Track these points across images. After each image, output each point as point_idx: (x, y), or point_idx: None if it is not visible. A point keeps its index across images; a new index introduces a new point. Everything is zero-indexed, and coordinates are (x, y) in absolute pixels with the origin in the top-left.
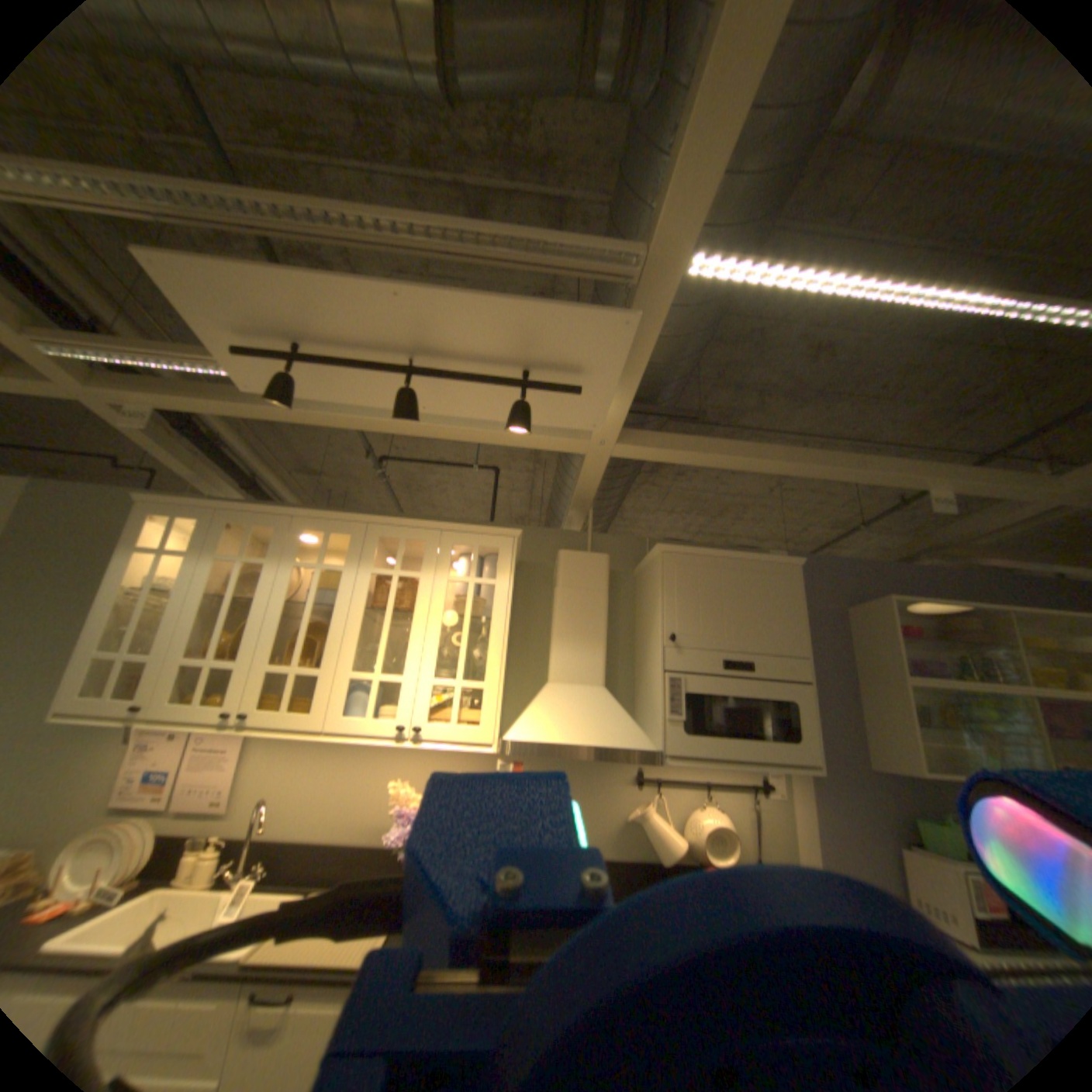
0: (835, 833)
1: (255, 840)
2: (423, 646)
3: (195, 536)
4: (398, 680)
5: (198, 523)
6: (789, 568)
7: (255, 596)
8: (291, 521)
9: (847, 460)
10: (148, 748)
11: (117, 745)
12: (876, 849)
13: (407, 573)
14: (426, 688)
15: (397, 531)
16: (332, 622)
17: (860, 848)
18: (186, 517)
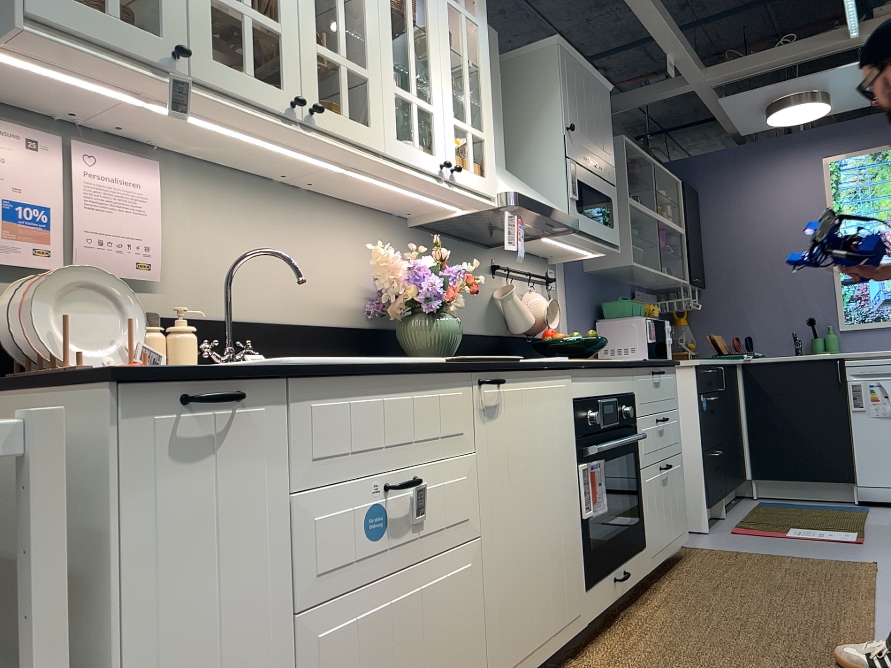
0: (574, 313)
1: (204, 319)
2: (441, 75)
3: None
4: (430, 110)
5: None
6: (607, 93)
7: None
8: None
9: (661, 10)
10: None
11: None
12: (587, 323)
13: None
14: (451, 126)
15: None
16: (360, 8)
17: (582, 323)
18: None
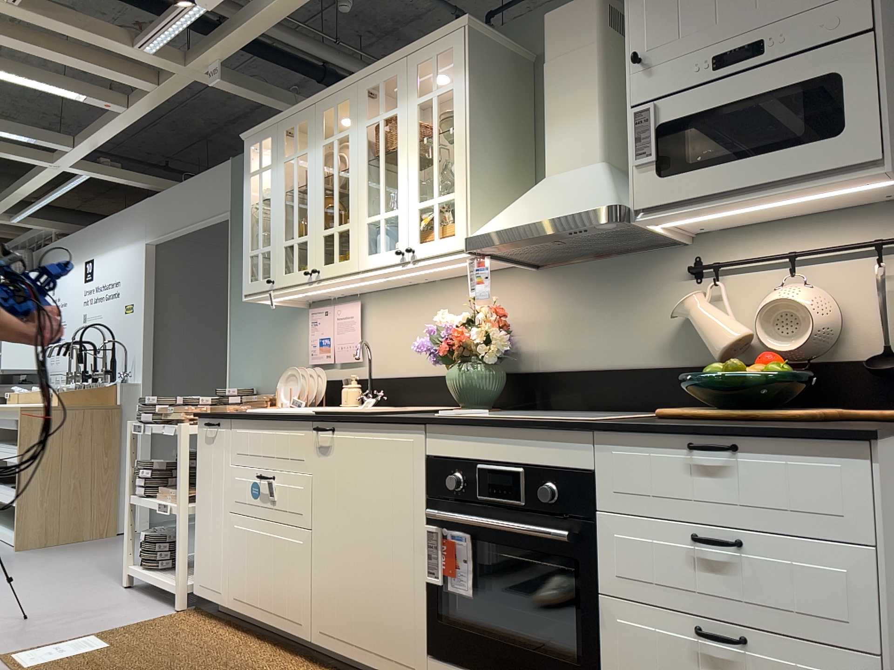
0: None
1: (380, 378)
2: (406, 176)
3: (272, 151)
4: (394, 213)
5: (271, 140)
6: None
7: (309, 181)
8: (314, 109)
9: None
10: (315, 322)
11: (304, 325)
12: None
13: (387, 114)
14: (413, 212)
15: (375, 78)
16: (350, 182)
17: None
18: (273, 141)
